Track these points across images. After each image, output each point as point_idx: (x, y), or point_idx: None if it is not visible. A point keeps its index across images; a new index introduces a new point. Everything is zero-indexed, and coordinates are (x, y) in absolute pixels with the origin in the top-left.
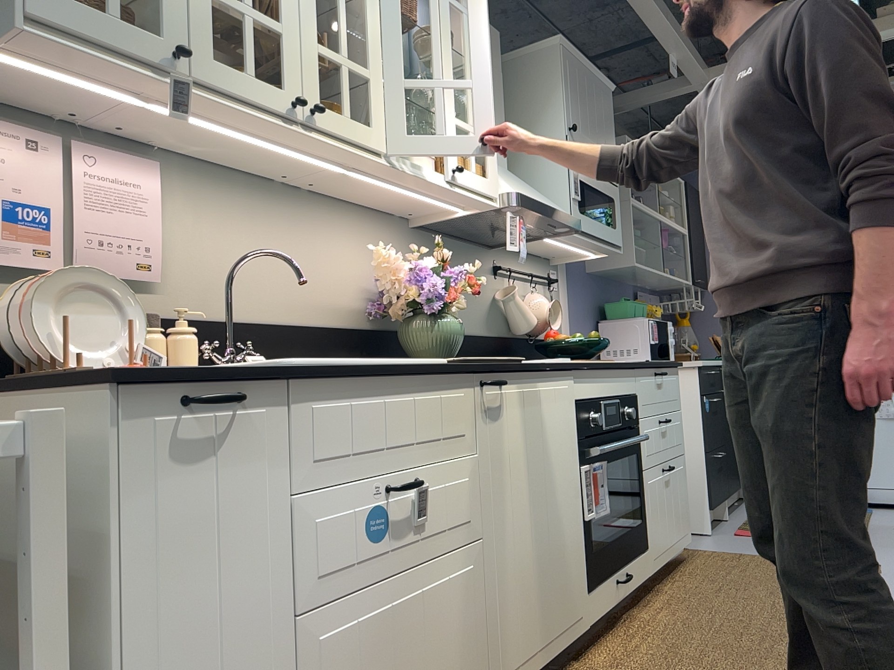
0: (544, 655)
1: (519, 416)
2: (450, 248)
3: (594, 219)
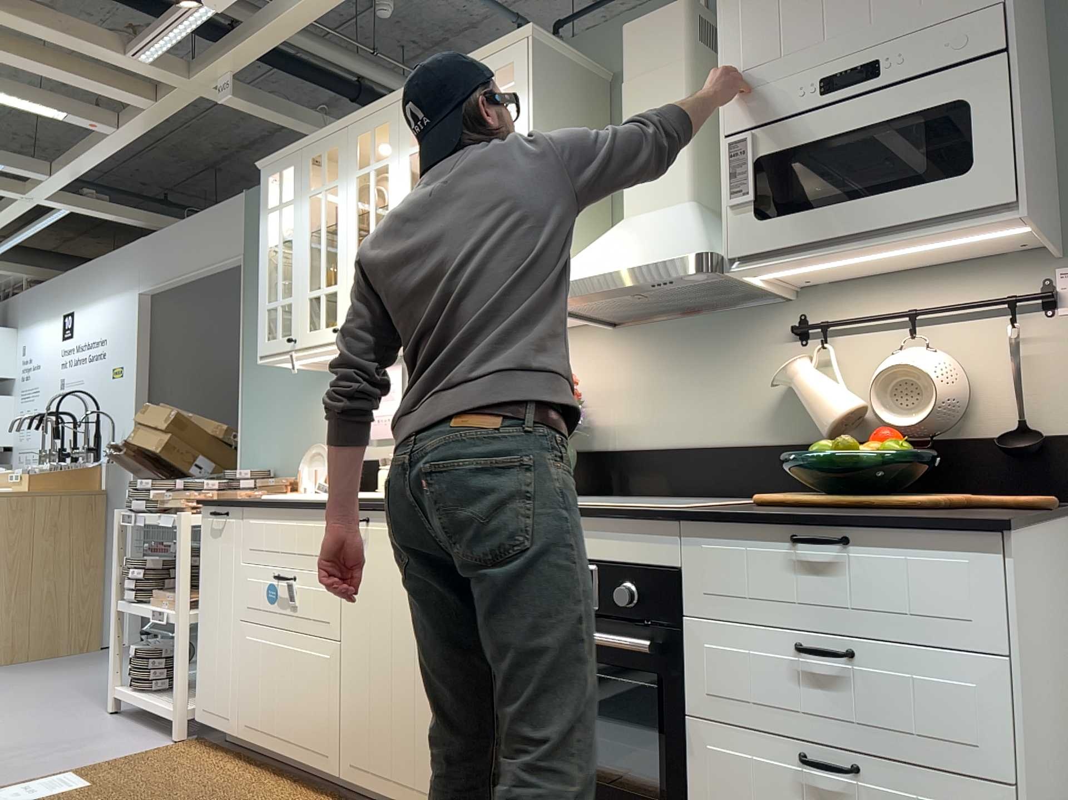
0: (399, 792)
1: (383, 553)
2: (680, 331)
3: (823, 207)
